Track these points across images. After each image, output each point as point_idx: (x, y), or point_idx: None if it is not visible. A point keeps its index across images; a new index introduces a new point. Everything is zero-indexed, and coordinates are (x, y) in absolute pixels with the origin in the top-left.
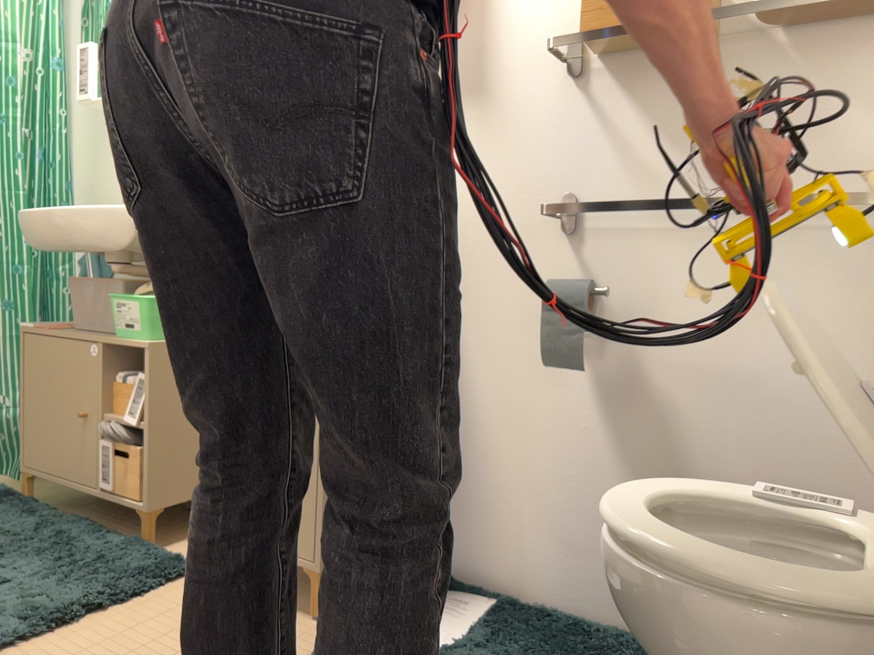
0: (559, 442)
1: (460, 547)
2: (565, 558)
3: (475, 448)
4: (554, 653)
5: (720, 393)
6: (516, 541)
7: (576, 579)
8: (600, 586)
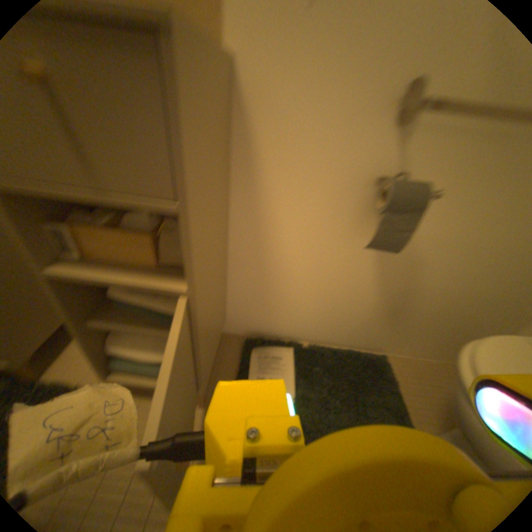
0: (345, 280)
1: (266, 325)
2: (331, 328)
3: (282, 282)
4: (349, 396)
5: (464, 257)
6: (303, 322)
7: (335, 335)
8: (347, 337)
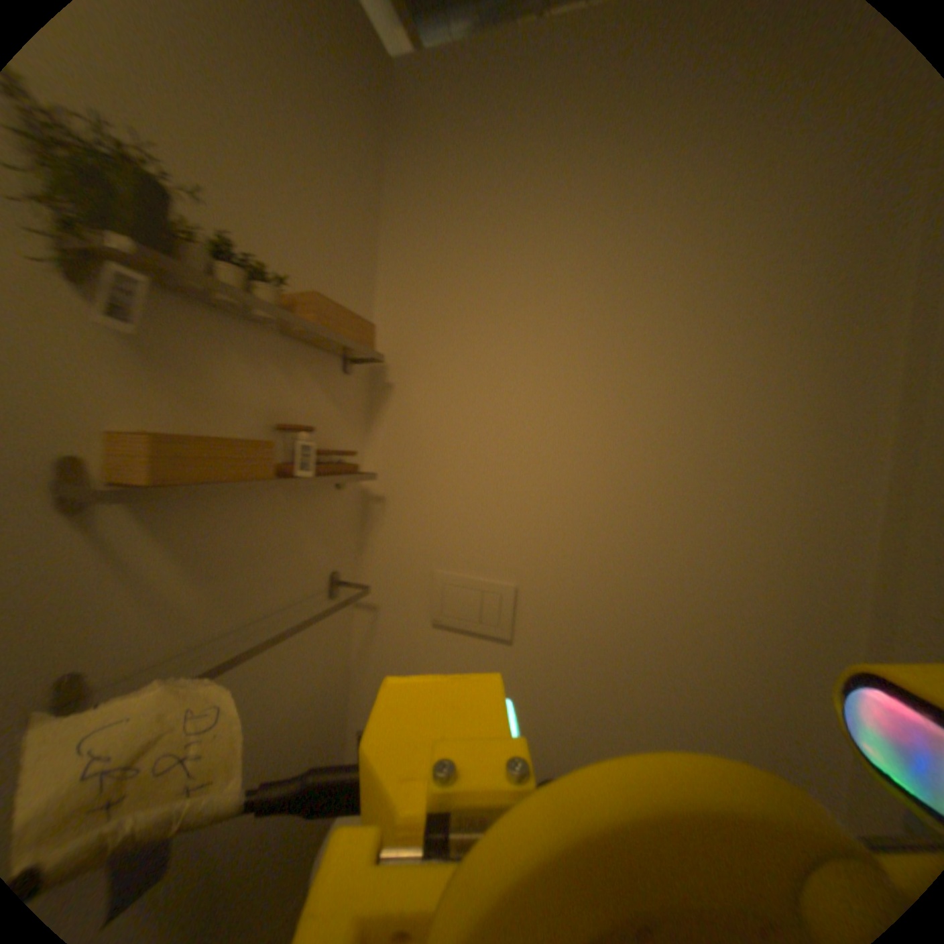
0: None
1: None
2: None
3: None
4: None
5: (251, 764)
6: None
7: None
8: None
